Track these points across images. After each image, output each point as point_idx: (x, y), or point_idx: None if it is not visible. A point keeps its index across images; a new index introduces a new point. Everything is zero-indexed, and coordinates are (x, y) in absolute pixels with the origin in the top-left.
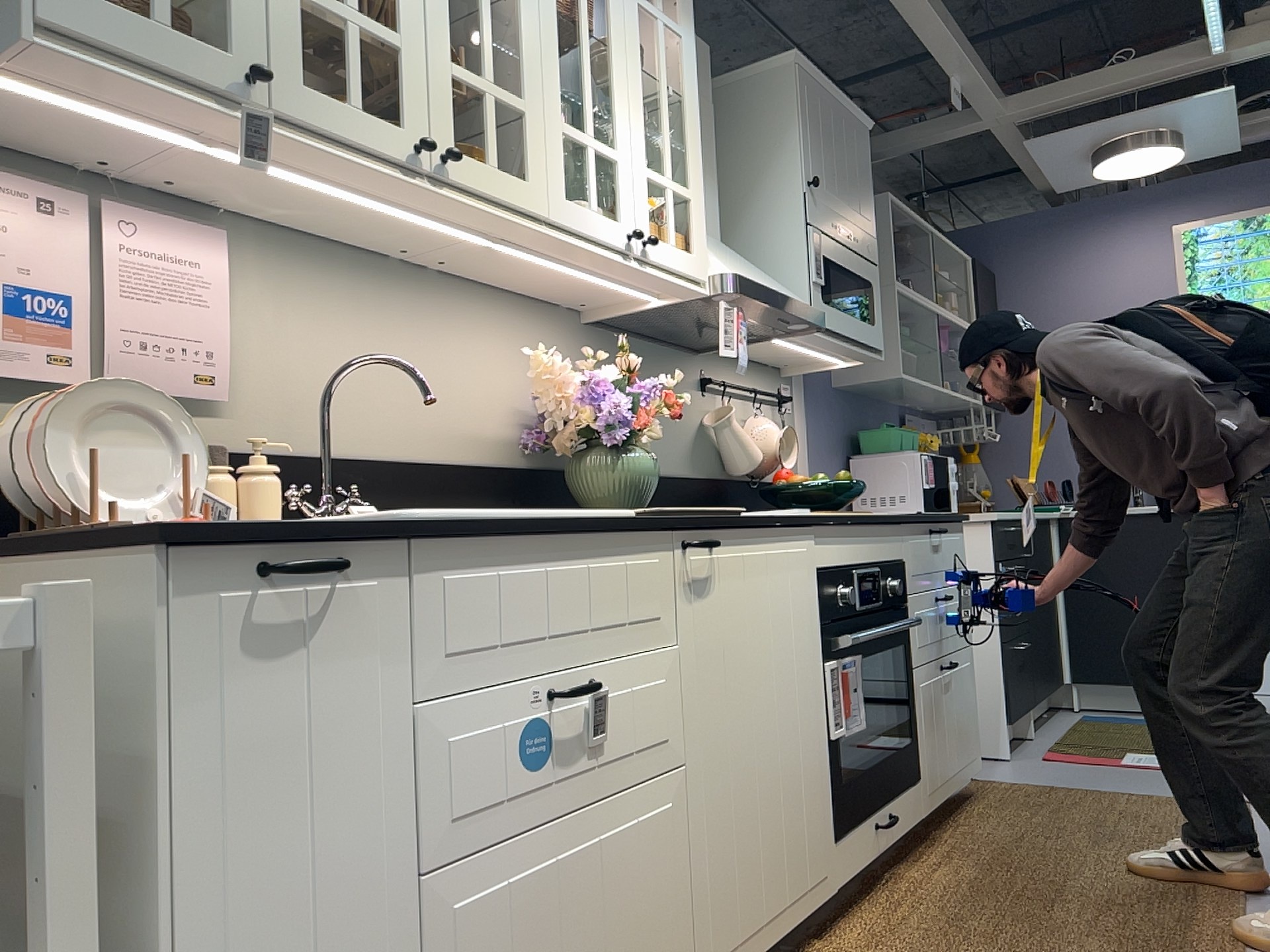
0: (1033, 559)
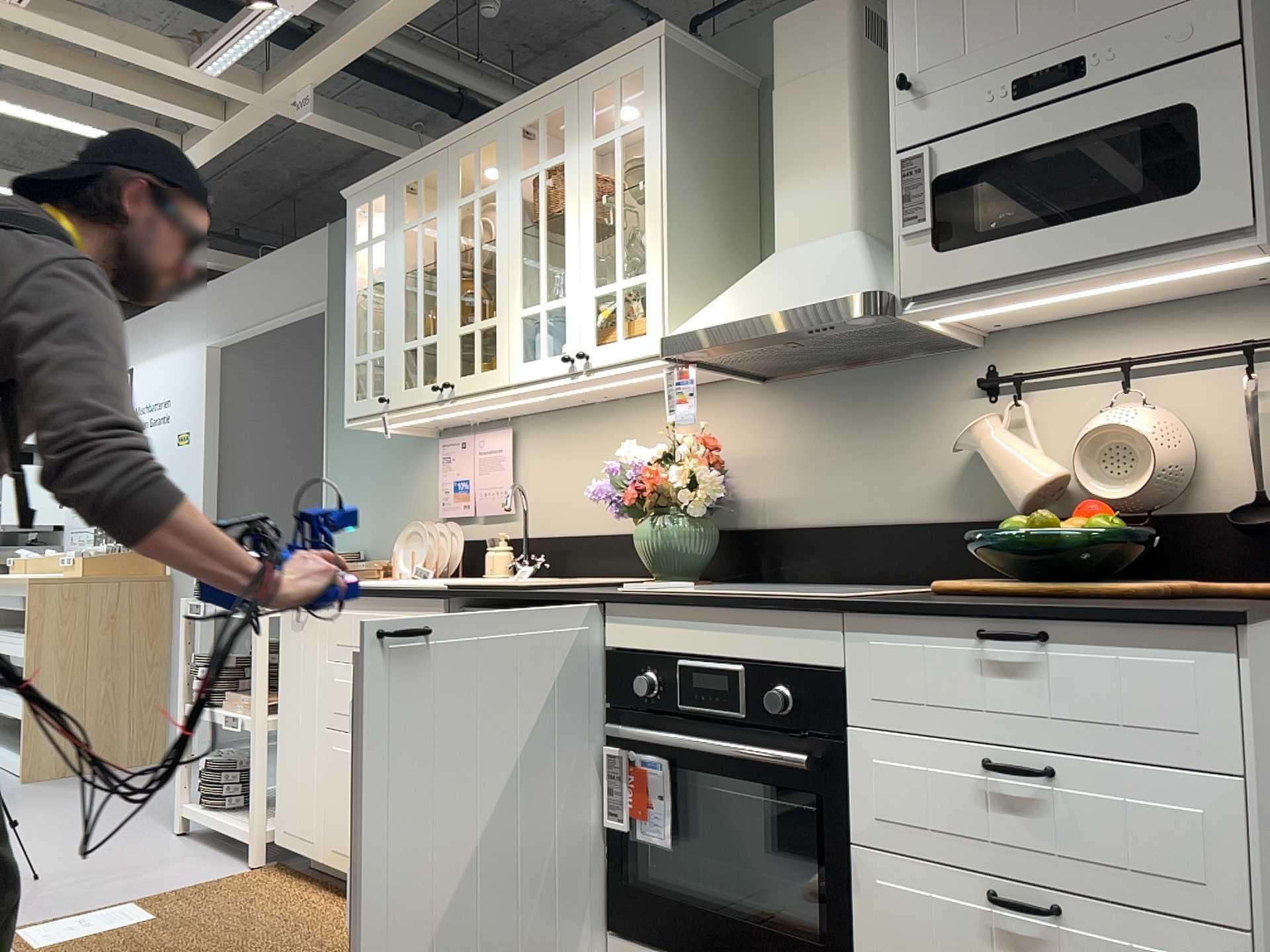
0: None
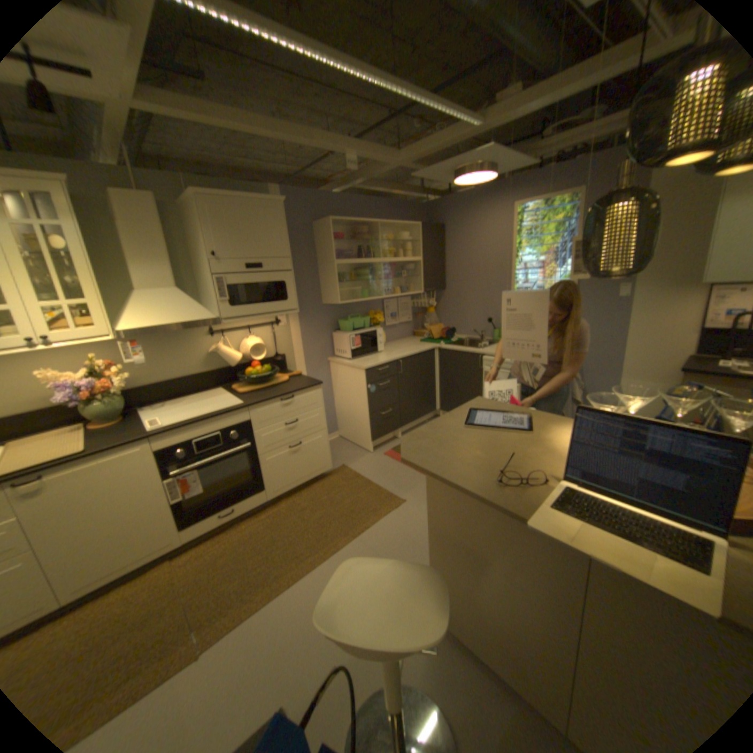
0: (408, 374)
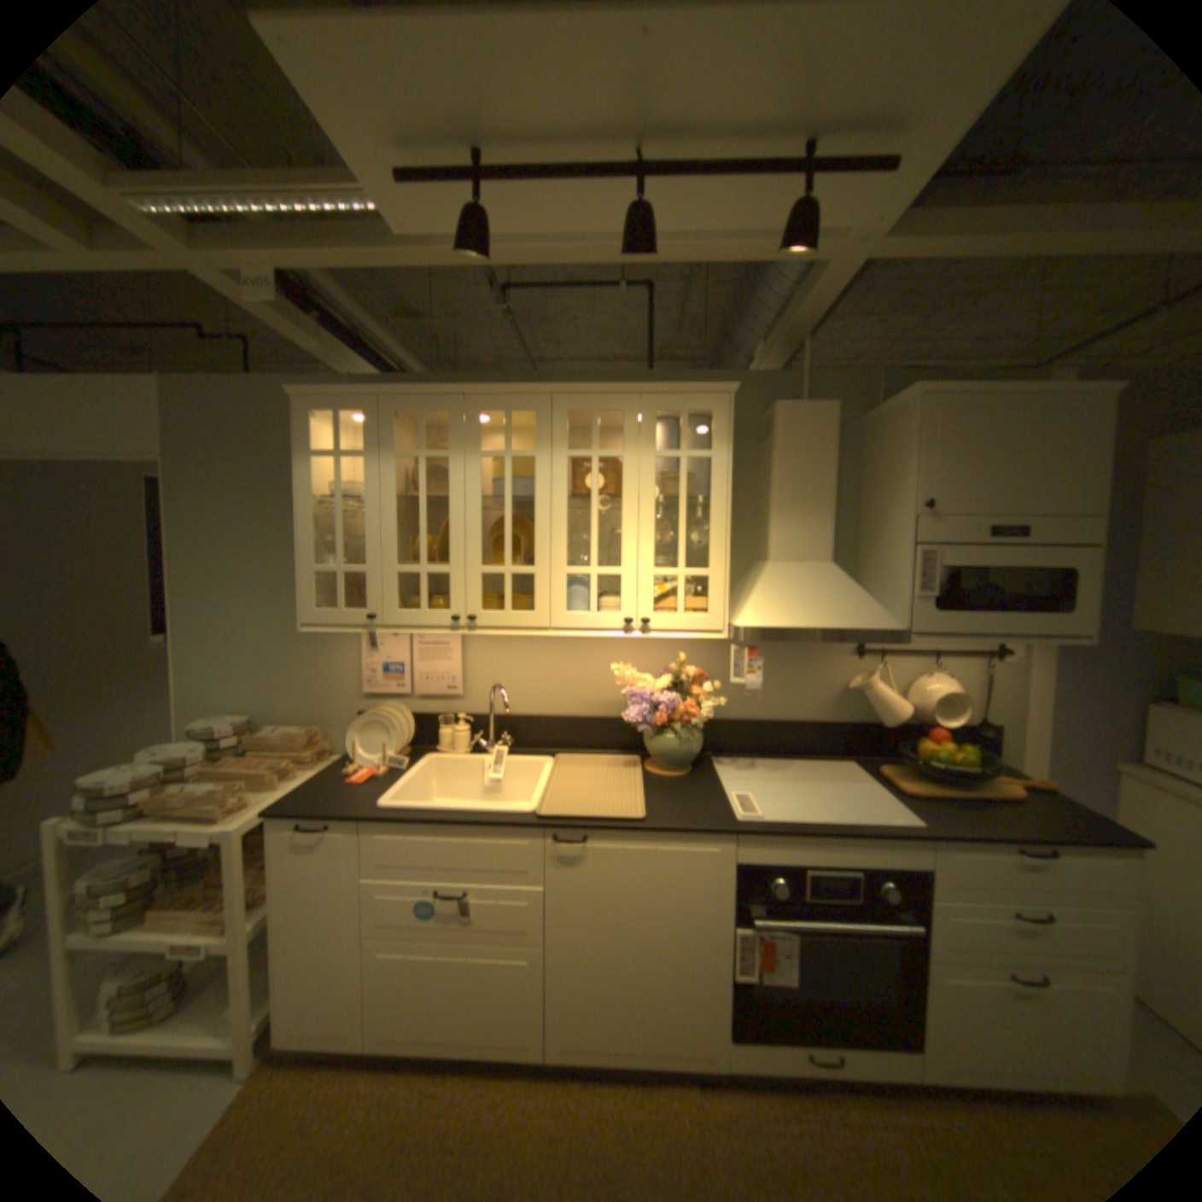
0: None
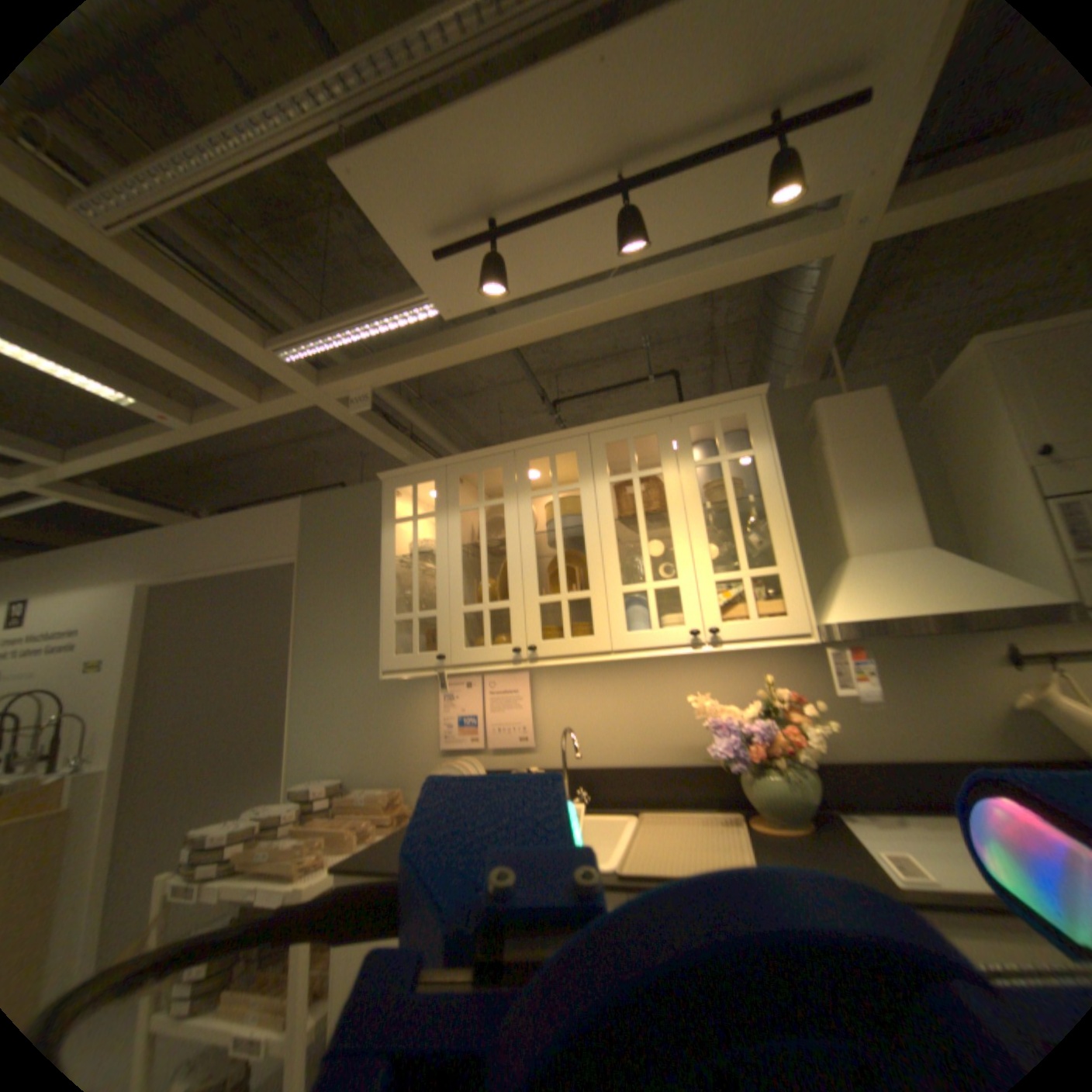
0: None
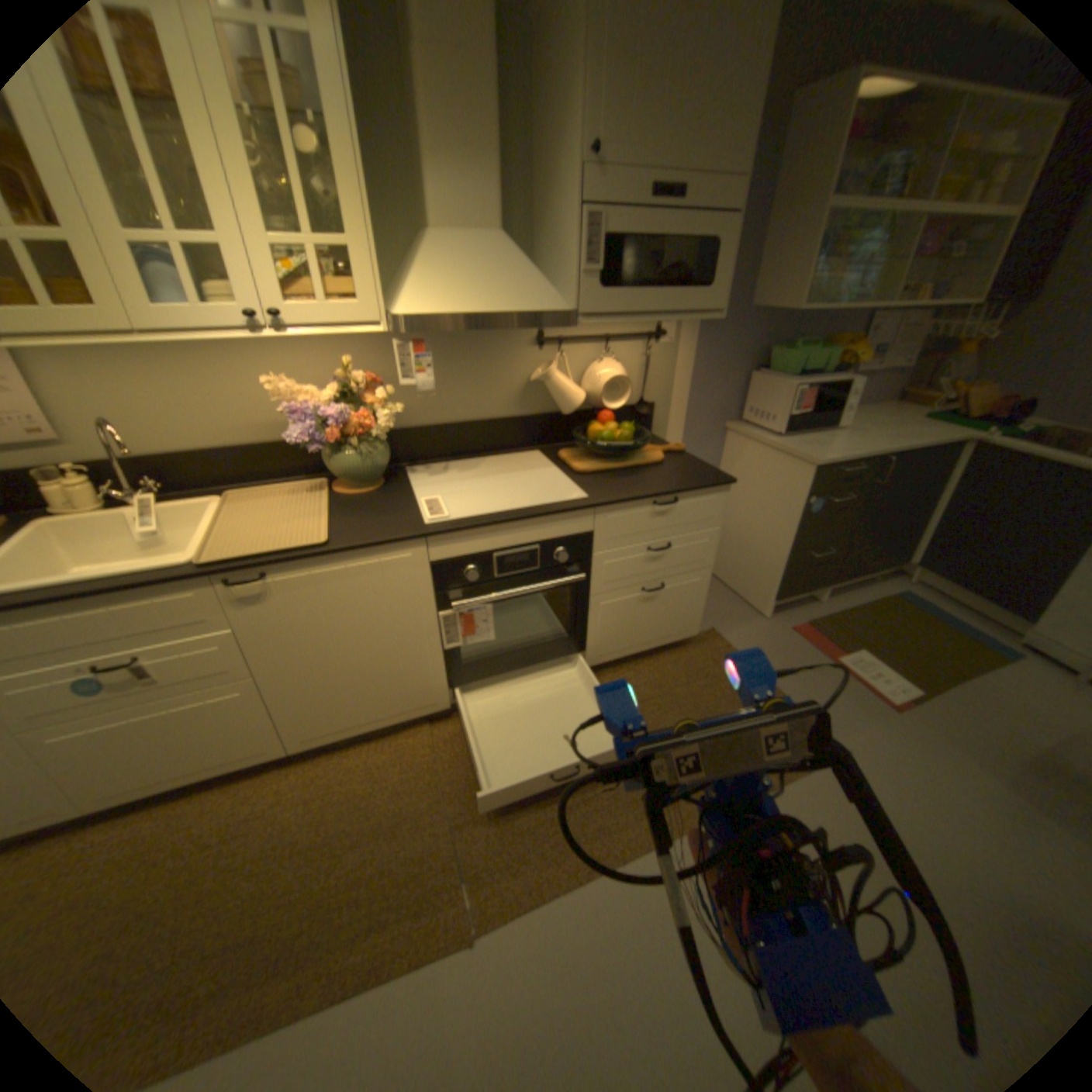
0: (895, 484)
